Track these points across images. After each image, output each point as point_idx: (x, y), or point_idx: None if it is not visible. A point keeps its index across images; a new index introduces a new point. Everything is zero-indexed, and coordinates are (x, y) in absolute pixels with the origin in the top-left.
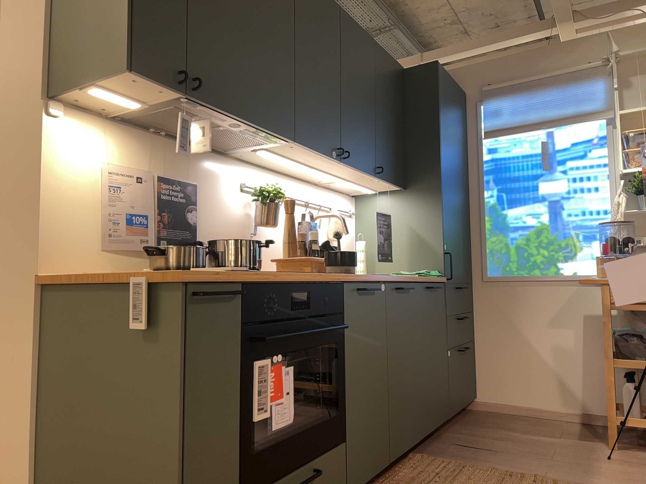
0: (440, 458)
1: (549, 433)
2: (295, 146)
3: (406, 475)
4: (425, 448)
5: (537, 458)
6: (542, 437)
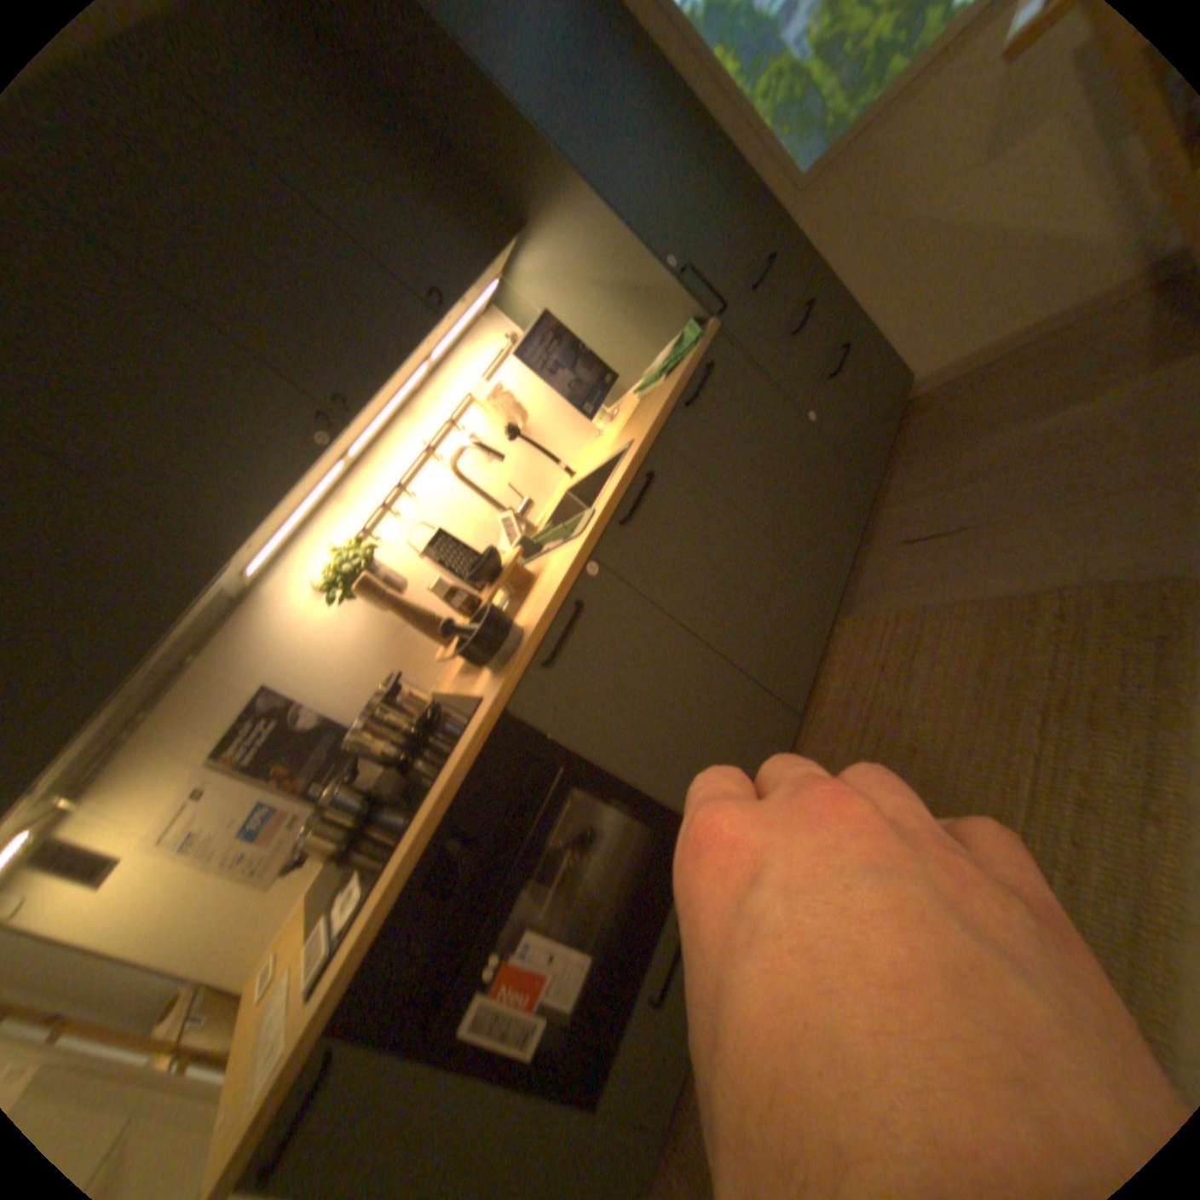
0: (880, 608)
1: (1074, 388)
2: (251, 534)
3: (835, 691)
4: (854, 582)
5: (1058, 506)
6: (1061, 414)
